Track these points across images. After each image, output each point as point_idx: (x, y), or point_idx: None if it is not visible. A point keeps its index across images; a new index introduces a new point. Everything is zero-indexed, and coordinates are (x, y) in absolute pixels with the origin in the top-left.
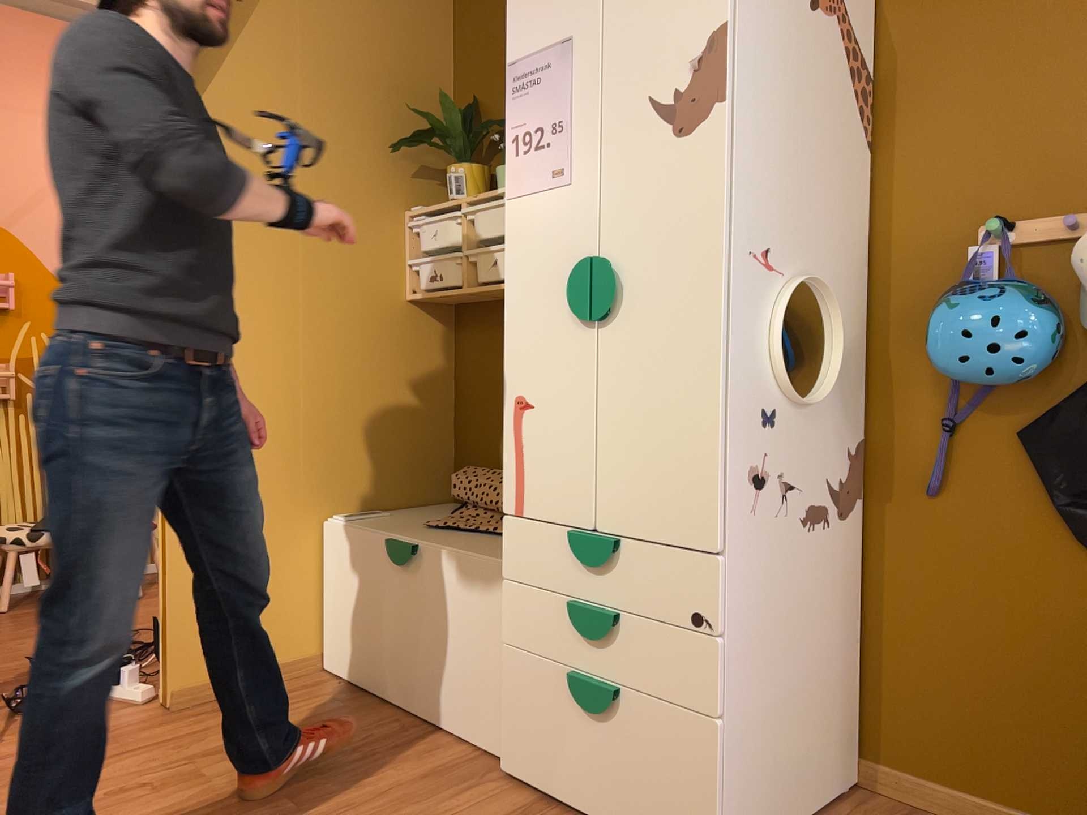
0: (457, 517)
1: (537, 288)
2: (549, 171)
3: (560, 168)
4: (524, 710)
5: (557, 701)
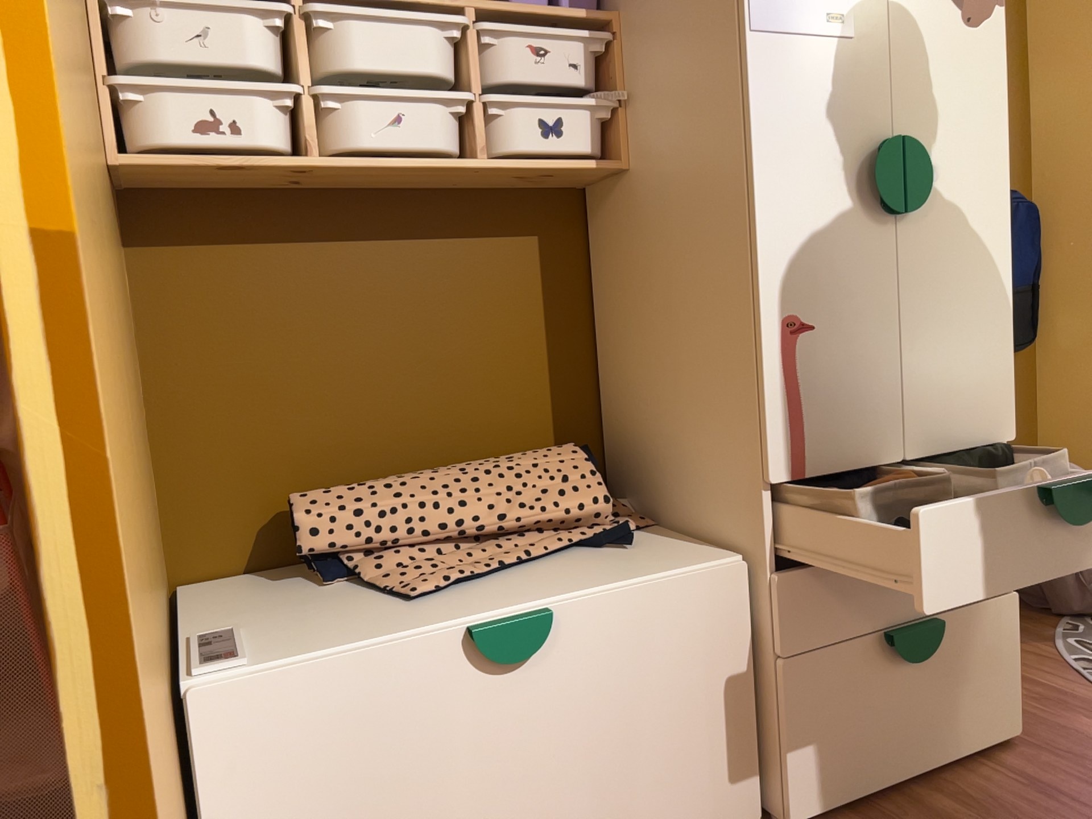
0: (382, 574)
1: (810, 169)
2: (823, 12)
3: (838, 13)
4: (824, 722)
5: (867, 680)
